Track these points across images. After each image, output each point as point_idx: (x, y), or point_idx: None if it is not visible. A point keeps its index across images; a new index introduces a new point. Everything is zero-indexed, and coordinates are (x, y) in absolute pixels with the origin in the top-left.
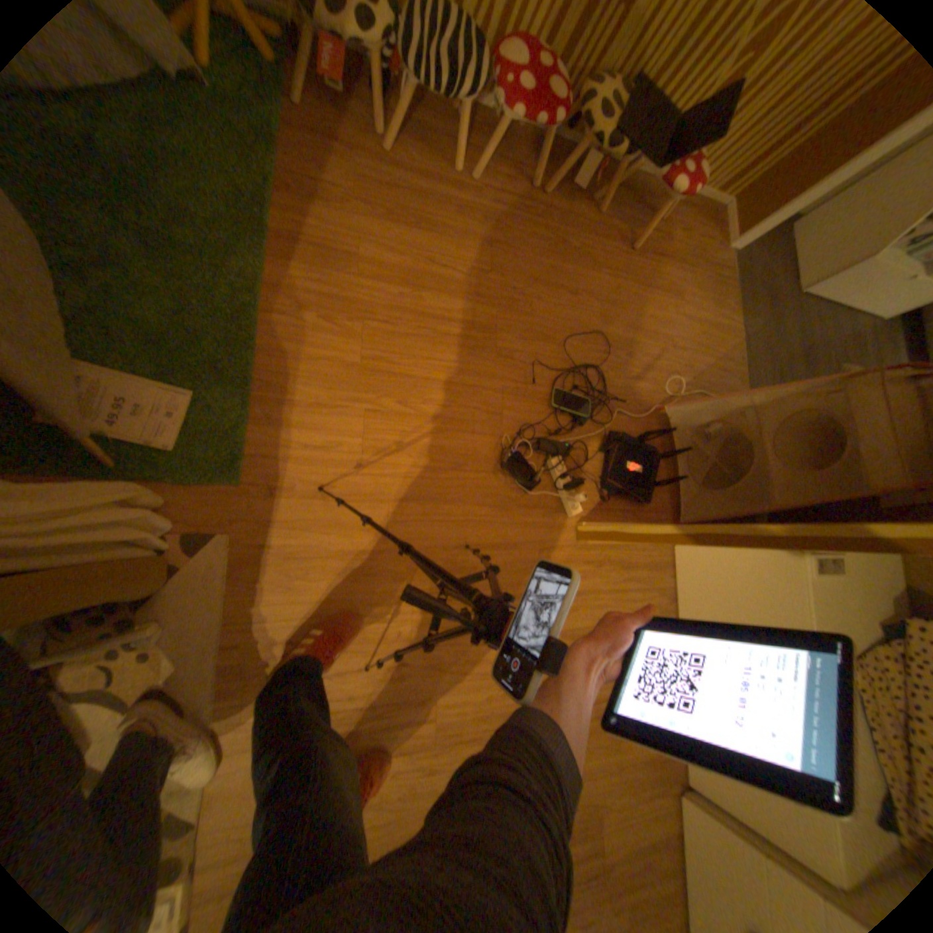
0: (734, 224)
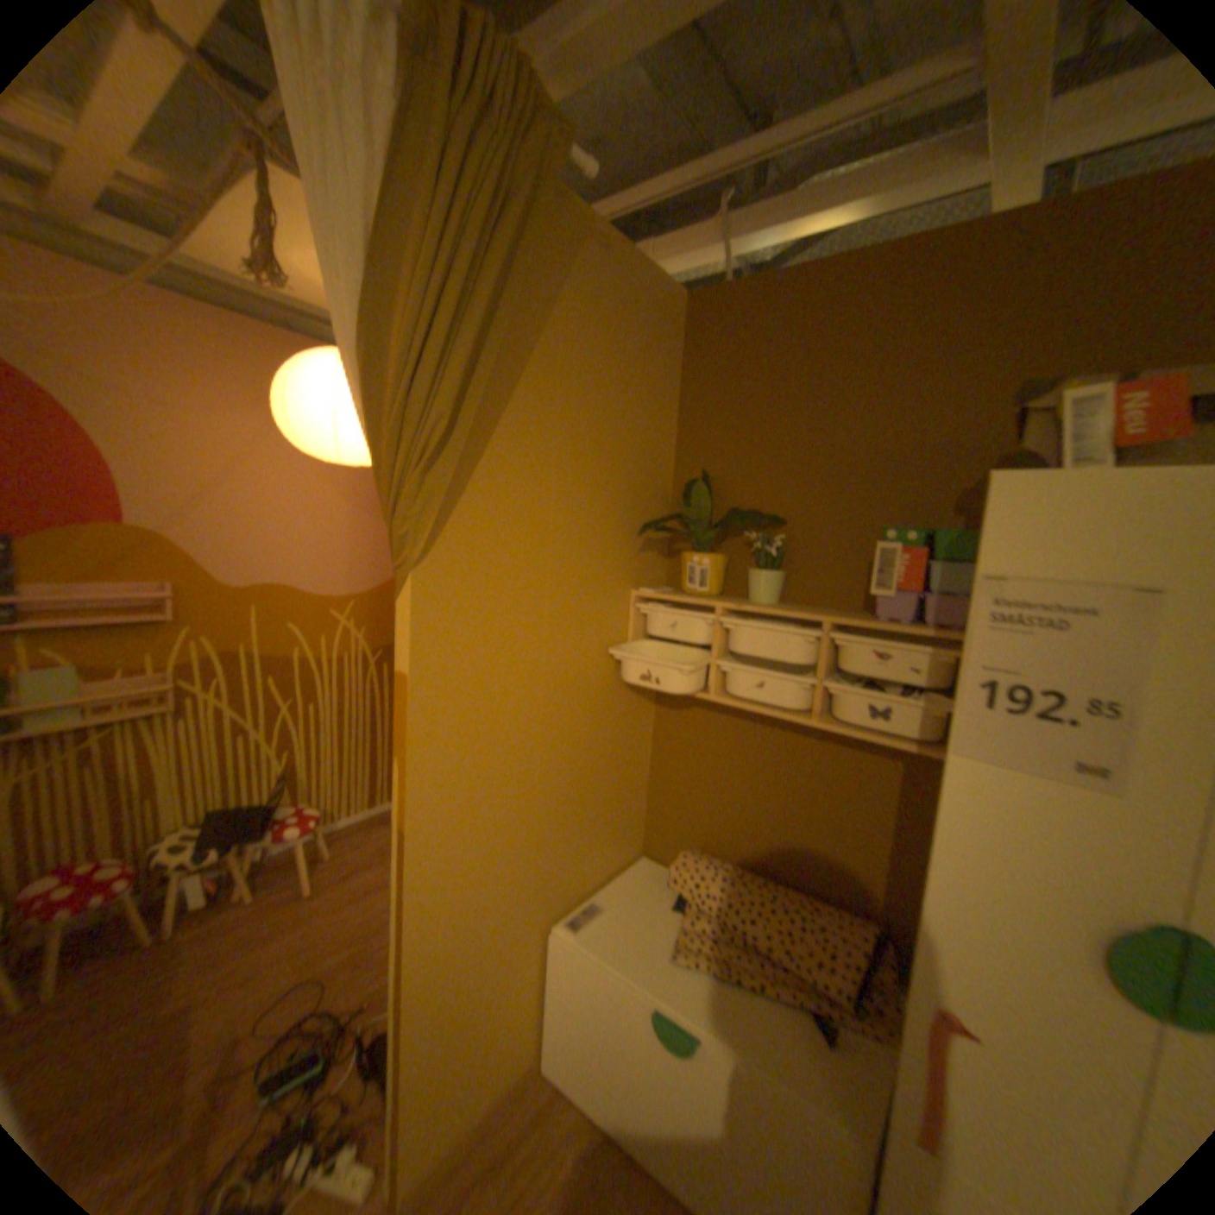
0: None
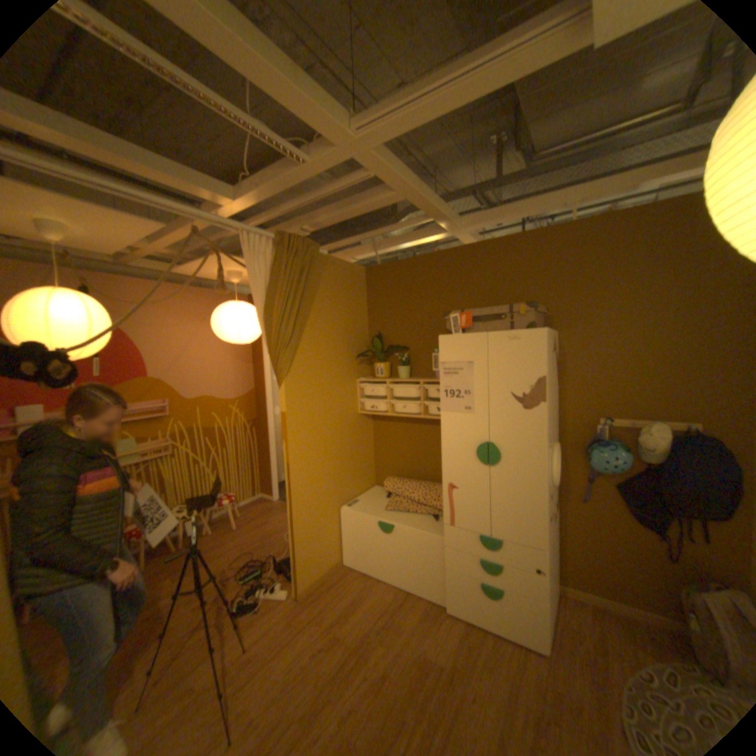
0: (267, 497)
